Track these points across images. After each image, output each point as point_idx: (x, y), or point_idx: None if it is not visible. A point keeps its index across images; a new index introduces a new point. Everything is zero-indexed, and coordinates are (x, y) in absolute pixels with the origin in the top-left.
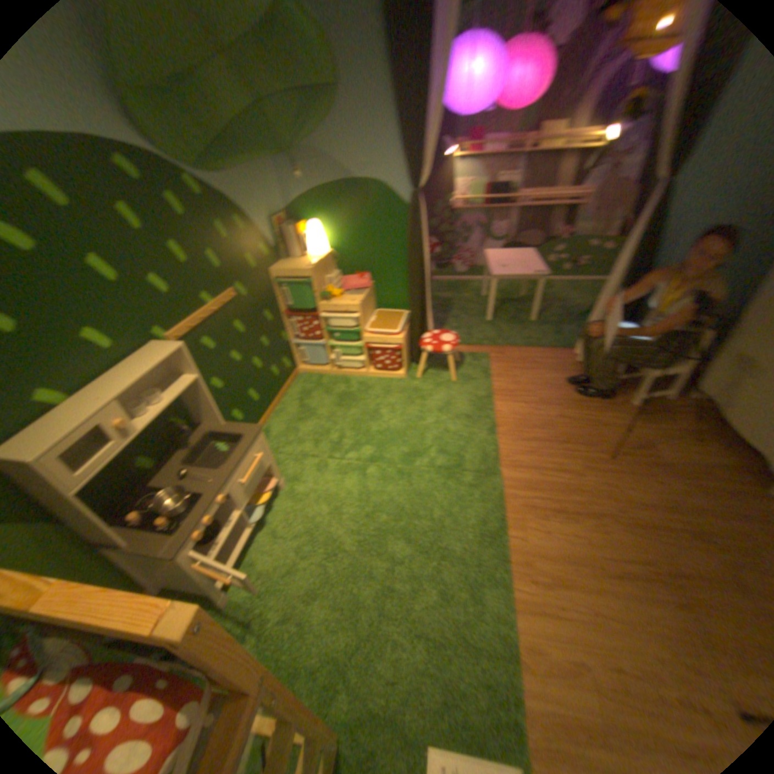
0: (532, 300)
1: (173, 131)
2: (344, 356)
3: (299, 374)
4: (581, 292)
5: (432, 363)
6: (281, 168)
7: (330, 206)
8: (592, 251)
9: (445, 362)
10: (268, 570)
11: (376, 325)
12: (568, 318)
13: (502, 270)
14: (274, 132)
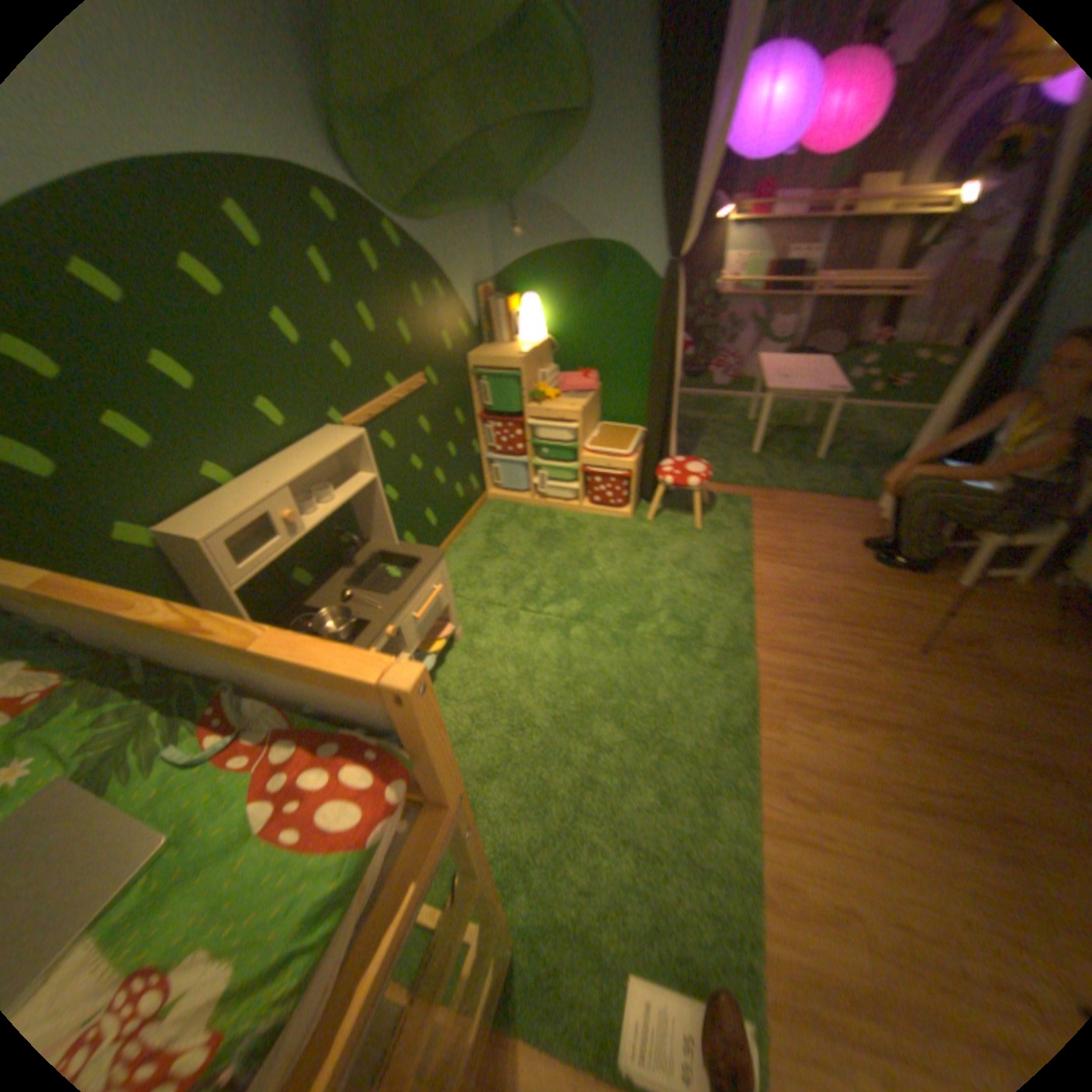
0: (819, 430)
1: (376, 166)
2: (548, 481)
3: (485, 501)
4: (895, 425)
5: (668, 503)
6: (493, 224)
7: (552, 278)
8: (918, 366)
9: (686, 503)
10: None
11: (597, 442)
12: (872, 459)
13: (780, 382)
14: (492, 174)
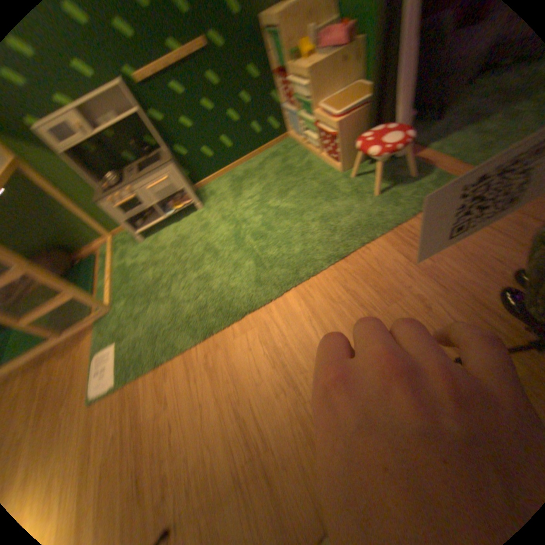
0: None
1: None
2: (311, 130)
3: (285, 138)
4: None
5: (386, 168)
6: None
7: None
8: None
9: (401, 172)
10: (159, 243)
11: (332, 100)
12: None
13: None
14: None
